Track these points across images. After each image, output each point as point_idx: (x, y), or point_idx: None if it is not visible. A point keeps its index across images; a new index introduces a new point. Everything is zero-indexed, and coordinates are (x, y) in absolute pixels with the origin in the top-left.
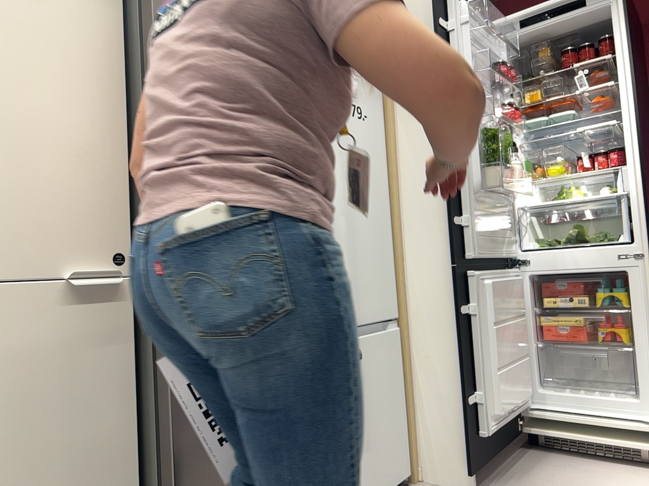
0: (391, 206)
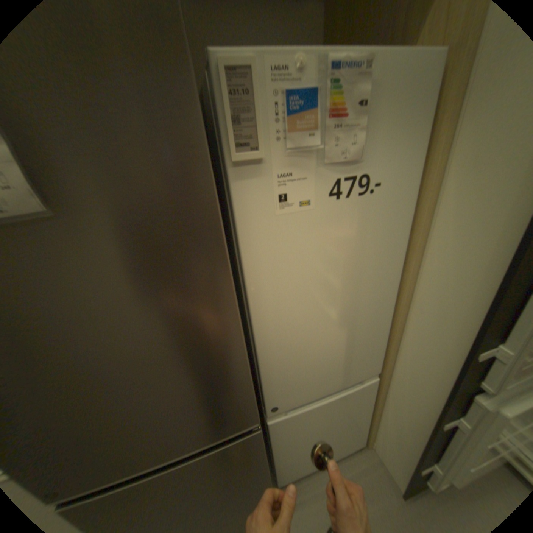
0: (400, 279)
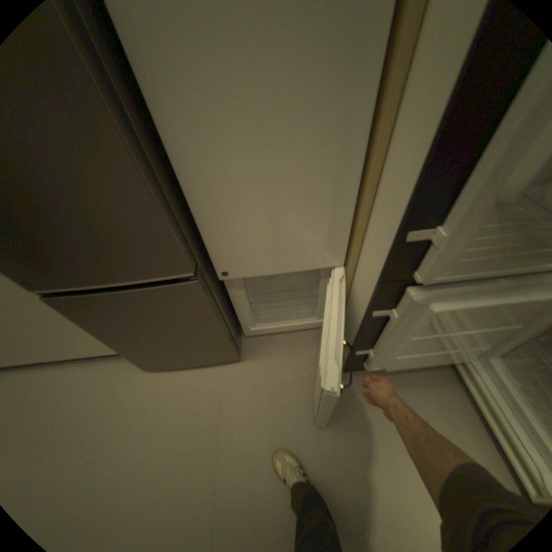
0: (371, 145)
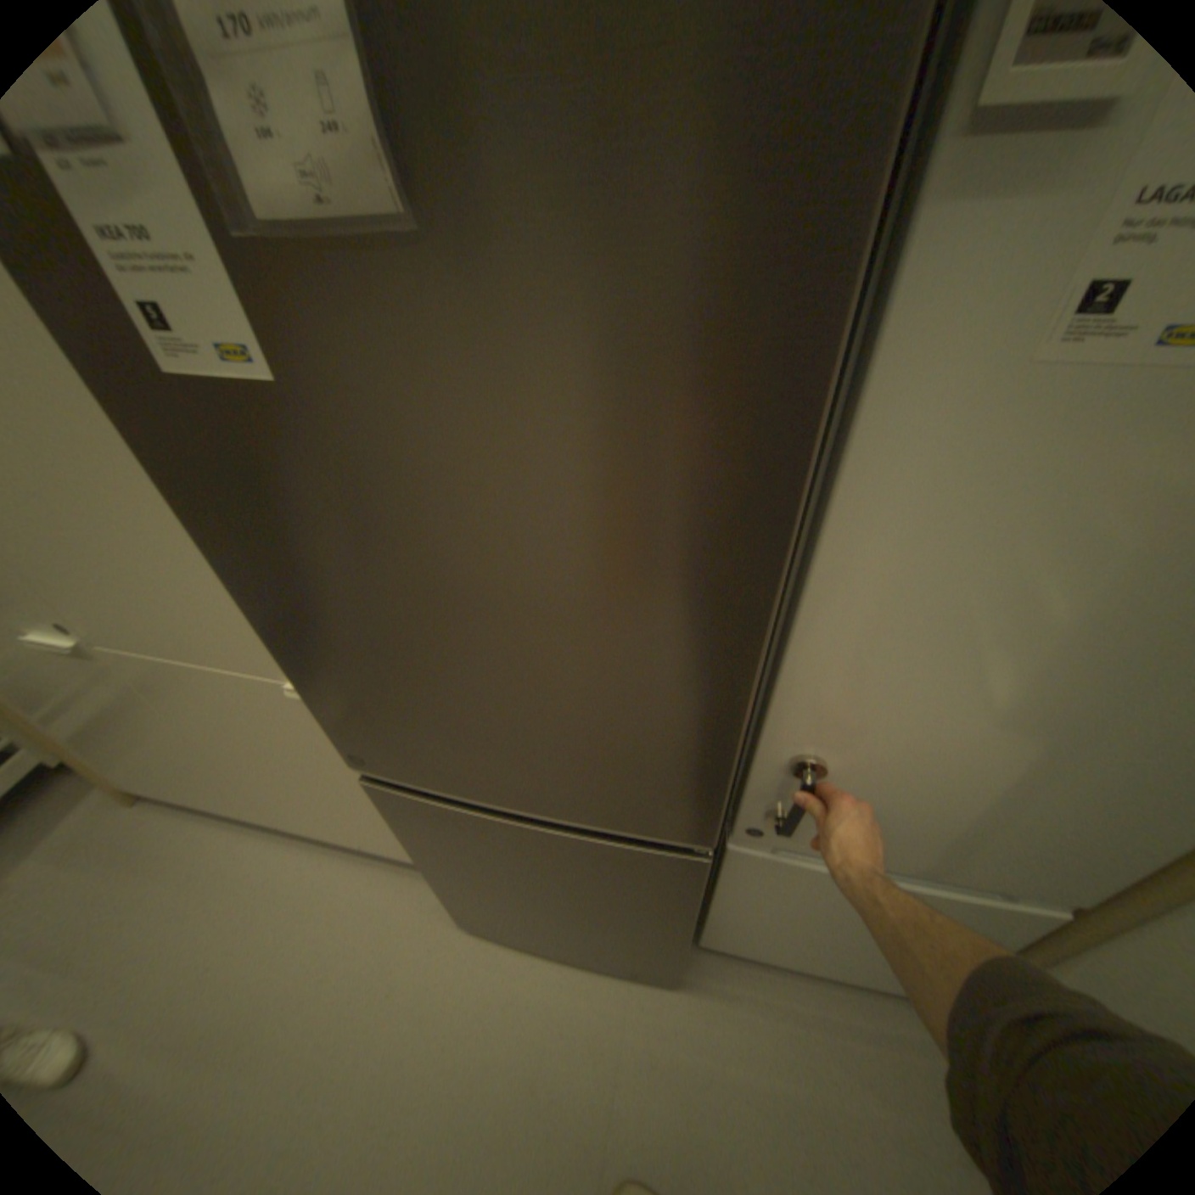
0: None
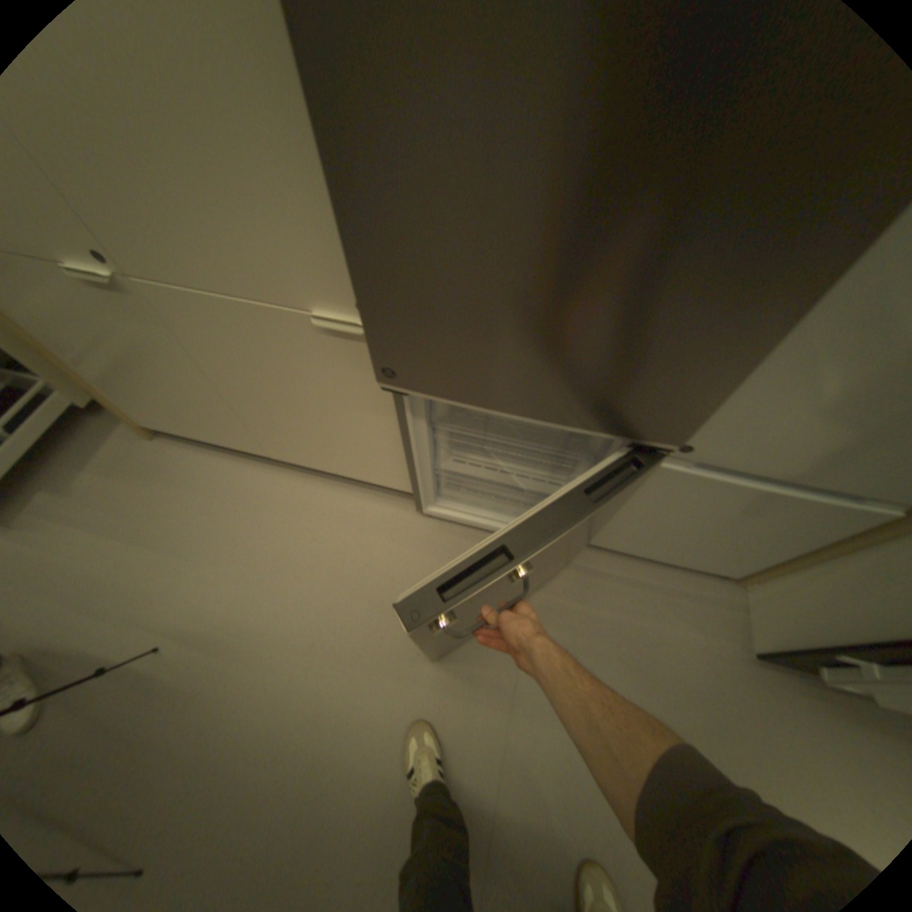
0: None
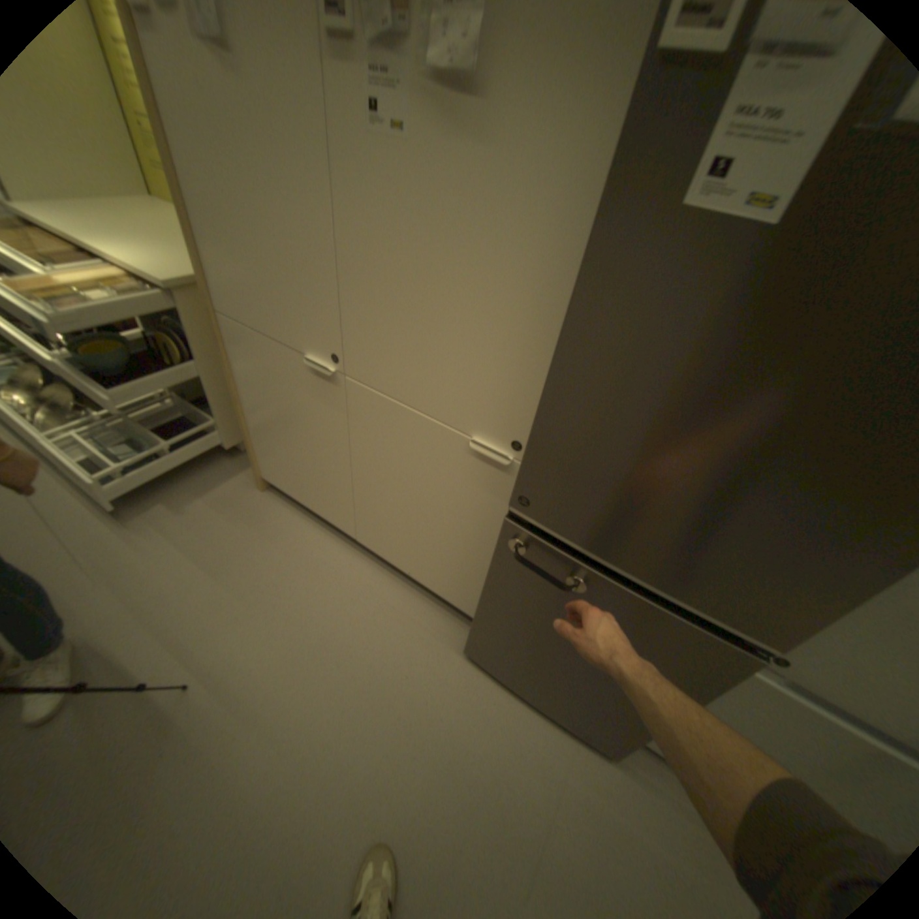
0: None
